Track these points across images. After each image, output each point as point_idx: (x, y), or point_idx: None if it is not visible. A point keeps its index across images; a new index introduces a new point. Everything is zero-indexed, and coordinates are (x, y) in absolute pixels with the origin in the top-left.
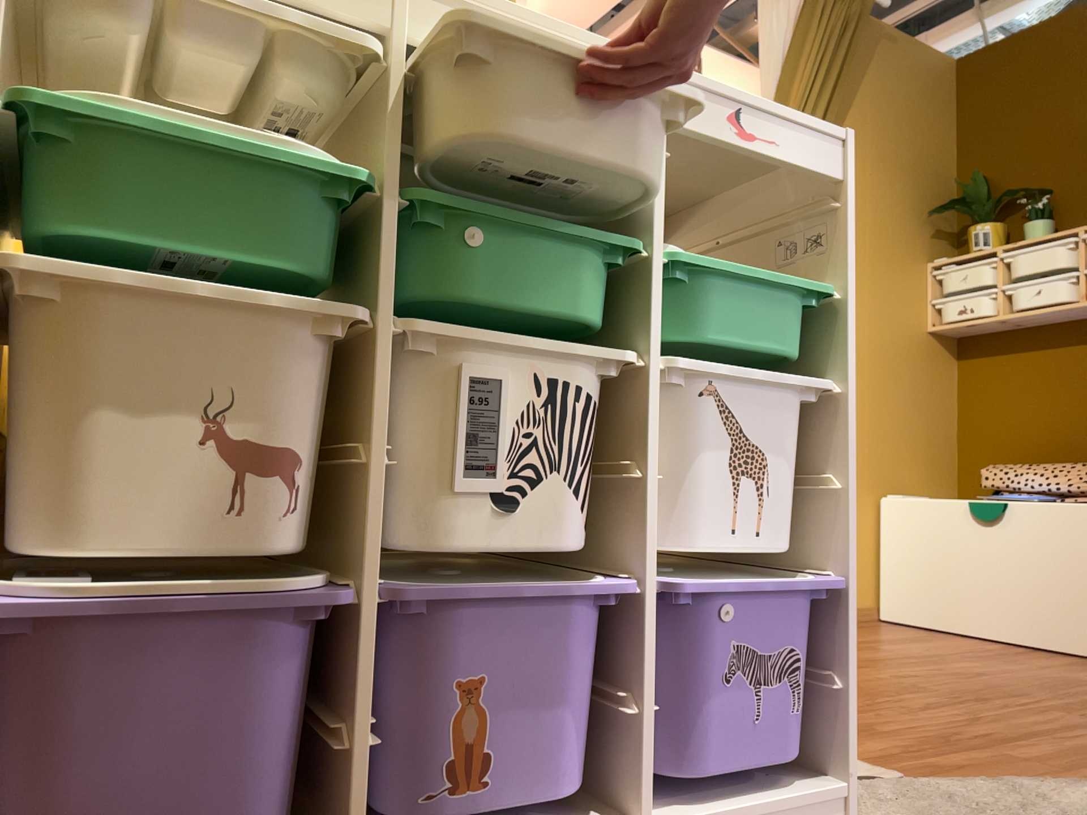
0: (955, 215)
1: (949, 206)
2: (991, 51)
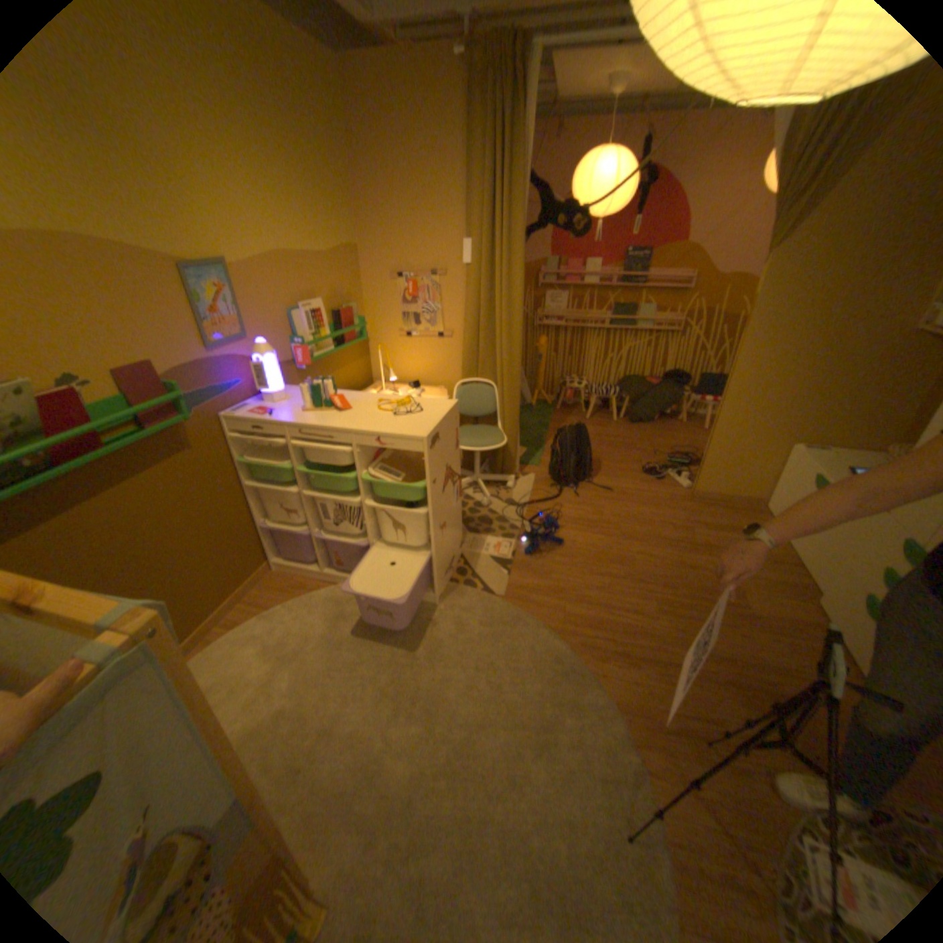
0: None
1: None
2: None
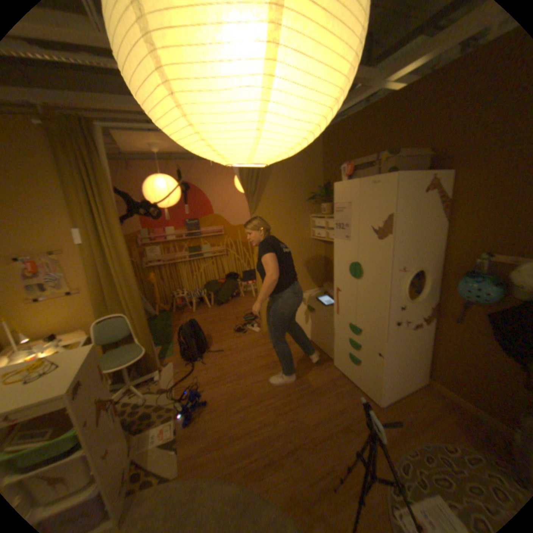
0: (318, 199)
1: (317, 195)
2: (333, 126)
